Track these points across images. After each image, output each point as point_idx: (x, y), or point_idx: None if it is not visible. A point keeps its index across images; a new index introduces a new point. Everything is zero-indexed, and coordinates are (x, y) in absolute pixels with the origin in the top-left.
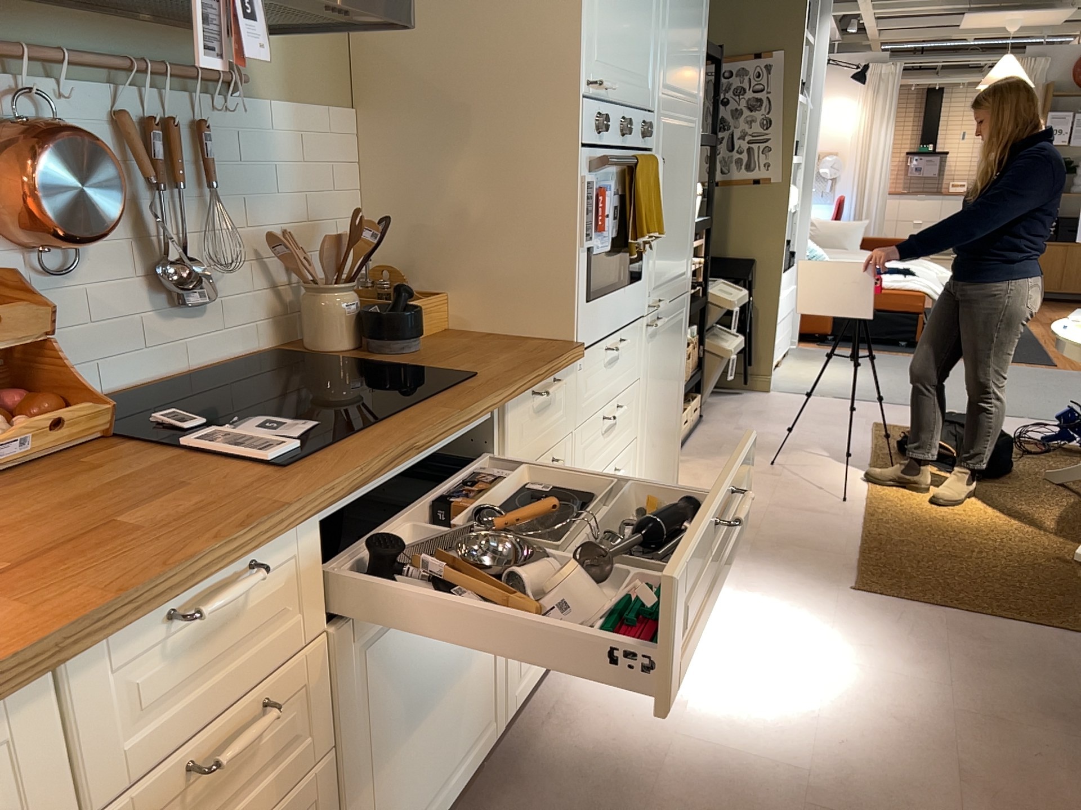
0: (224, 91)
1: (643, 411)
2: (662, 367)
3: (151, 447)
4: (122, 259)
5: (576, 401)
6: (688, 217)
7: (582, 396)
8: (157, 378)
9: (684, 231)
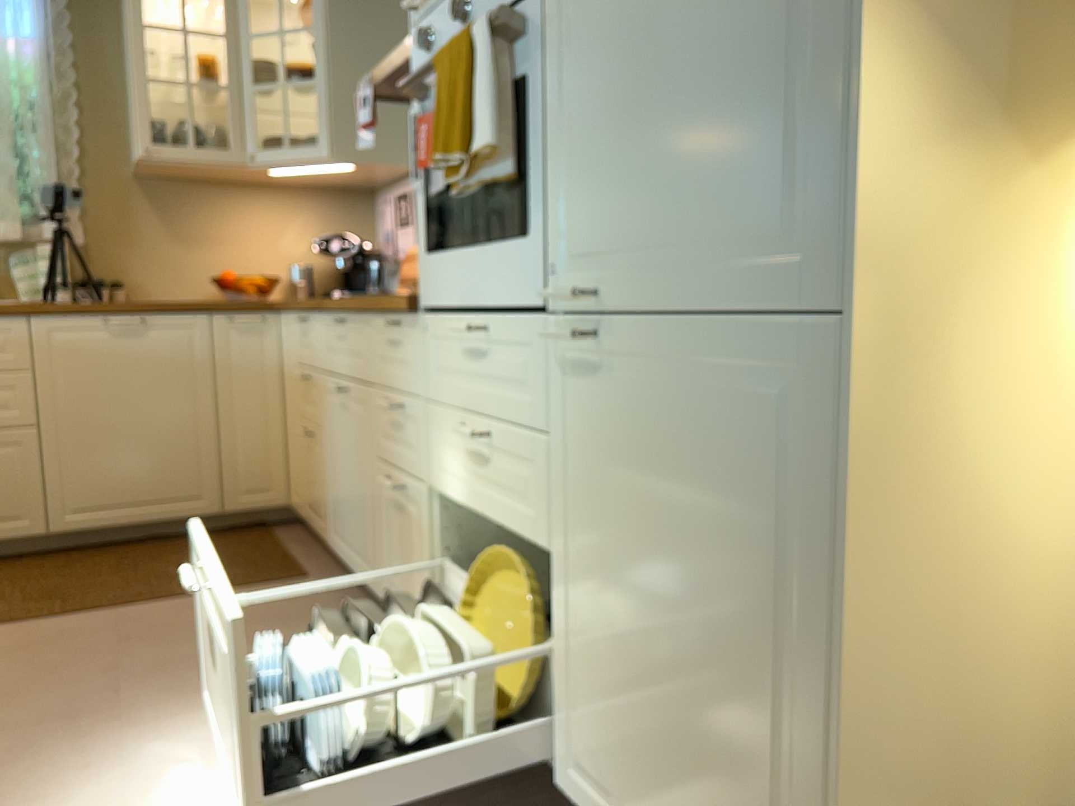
0: None
1: (566, 519)
2: (644, 482)
3: None
4: None
5: (426, 366)
6: (782, 35)
7: (433, 368)
8: None
9: (760, 94)
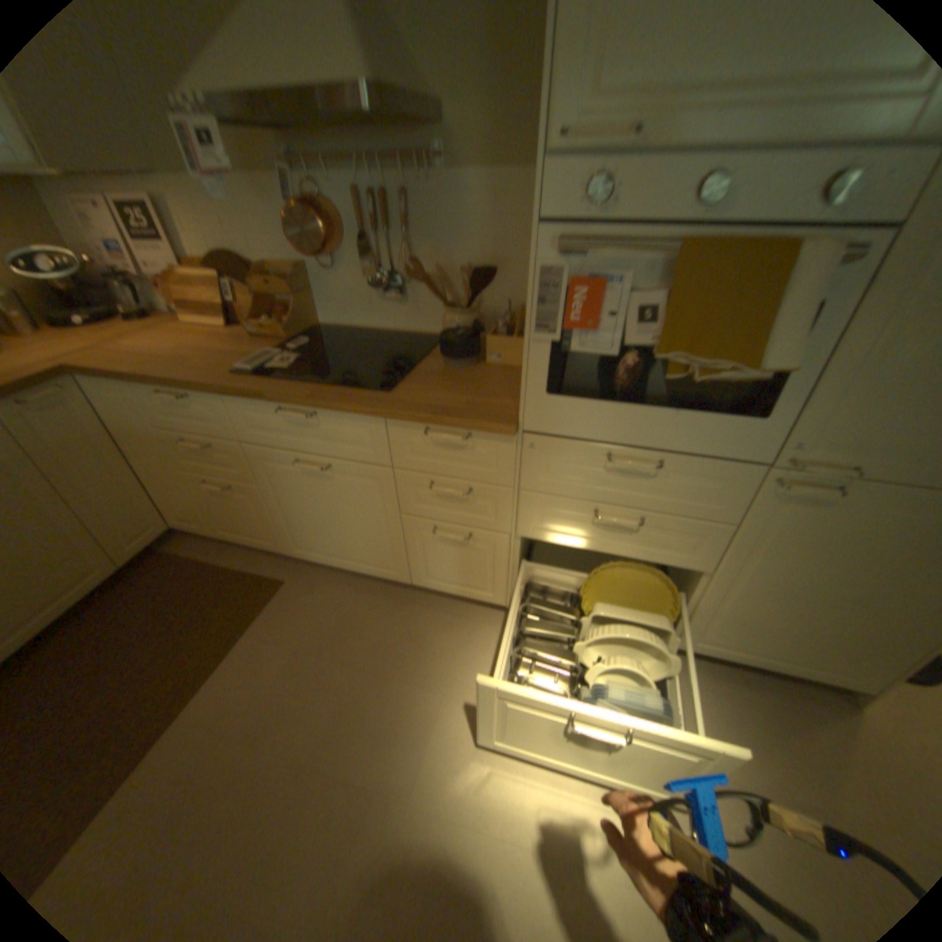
0: (427, 160)
1: (737, 560)
2: (843, 551)
3: (277, 346)
4: (358, 263)
5: (522, 467)
6: None
7: (537, 469)
8: (377, 325)
9: None
